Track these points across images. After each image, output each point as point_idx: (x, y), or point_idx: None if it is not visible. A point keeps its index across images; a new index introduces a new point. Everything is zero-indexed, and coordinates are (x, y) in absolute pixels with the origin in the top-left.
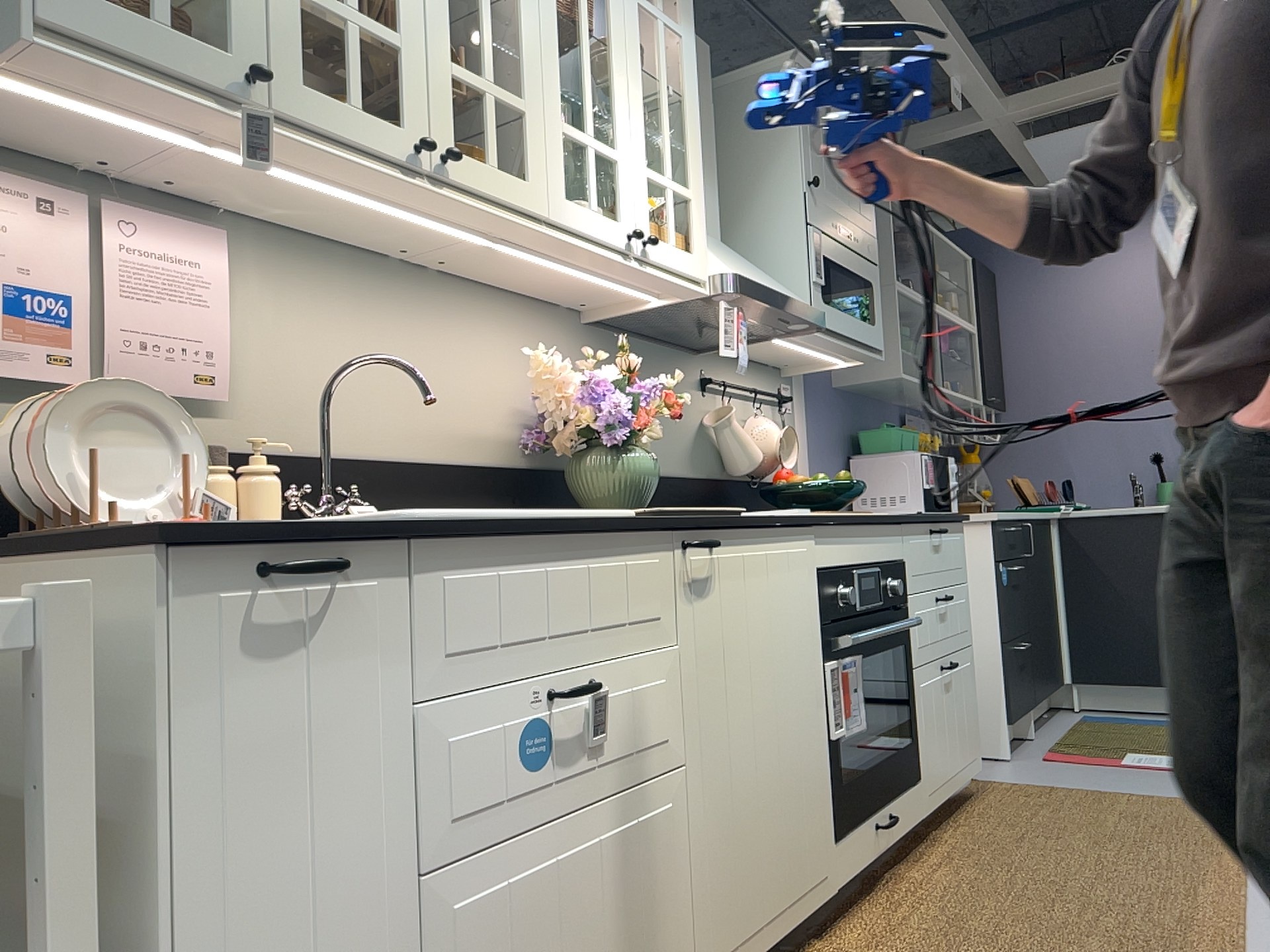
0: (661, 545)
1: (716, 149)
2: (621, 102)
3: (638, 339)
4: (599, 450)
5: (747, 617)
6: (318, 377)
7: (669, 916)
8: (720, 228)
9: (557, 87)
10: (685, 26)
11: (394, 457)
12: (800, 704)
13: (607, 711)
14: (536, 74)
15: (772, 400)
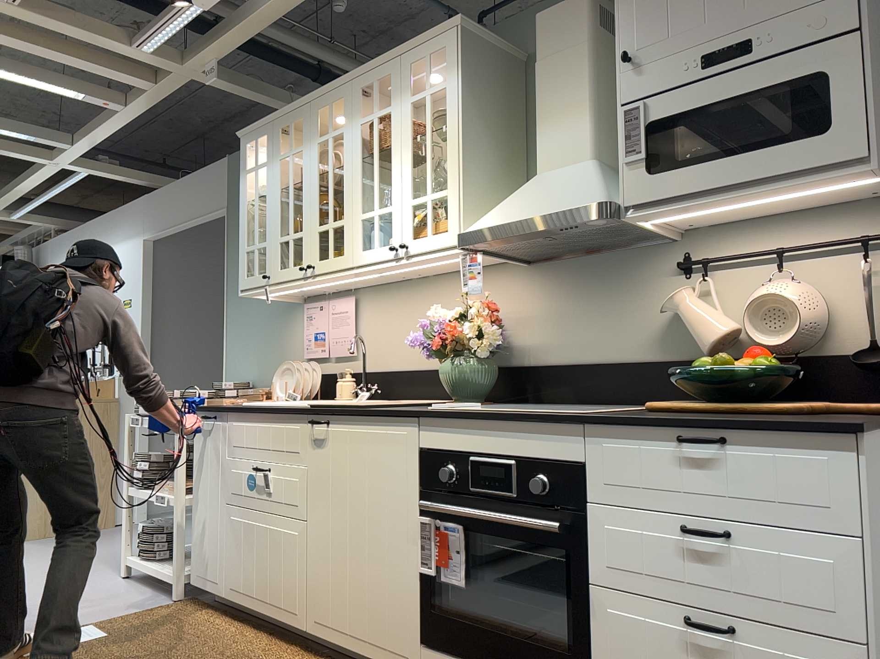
0: (301, 420)
1: (592, 77)
2: (394, 175)
3: (583, 257)
4: (444, 361)
5: (347, 464)
6: (384, 339)
7: (294, 579)
8: (594, 146)
9: (358, 199)
10: (447, 78)
11: (410, 369)
12: (388, 531)
13: (273, 481)
14: (348, 202)
15: (850, 246)
